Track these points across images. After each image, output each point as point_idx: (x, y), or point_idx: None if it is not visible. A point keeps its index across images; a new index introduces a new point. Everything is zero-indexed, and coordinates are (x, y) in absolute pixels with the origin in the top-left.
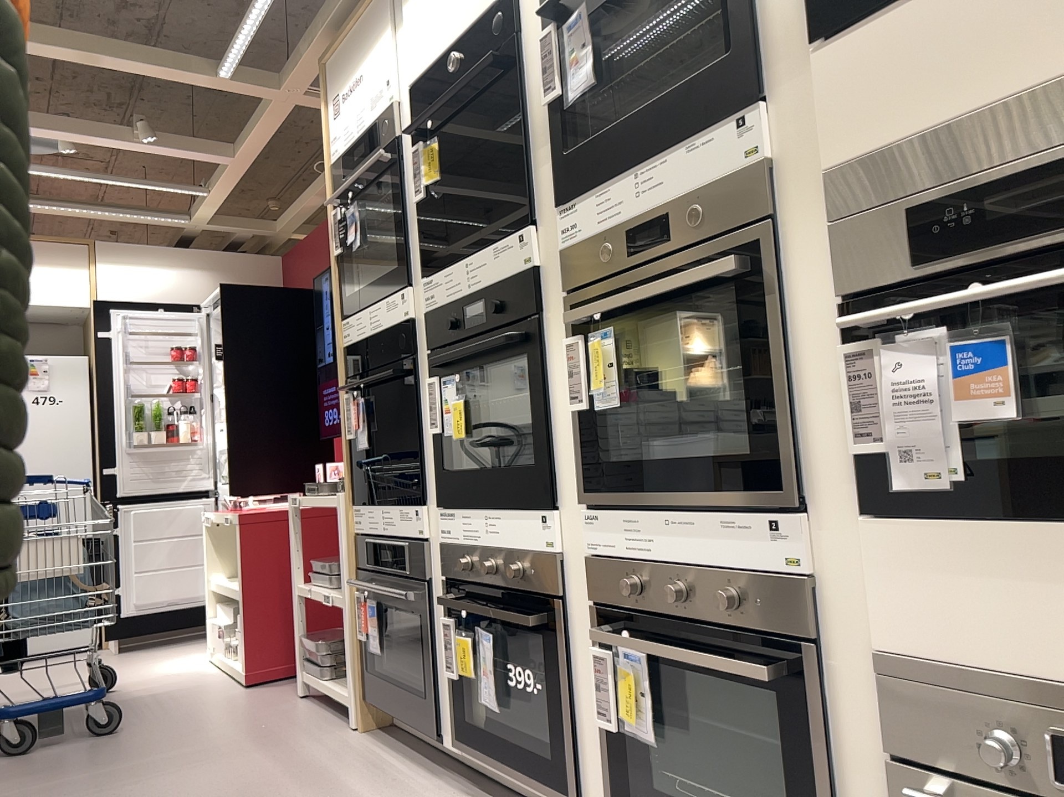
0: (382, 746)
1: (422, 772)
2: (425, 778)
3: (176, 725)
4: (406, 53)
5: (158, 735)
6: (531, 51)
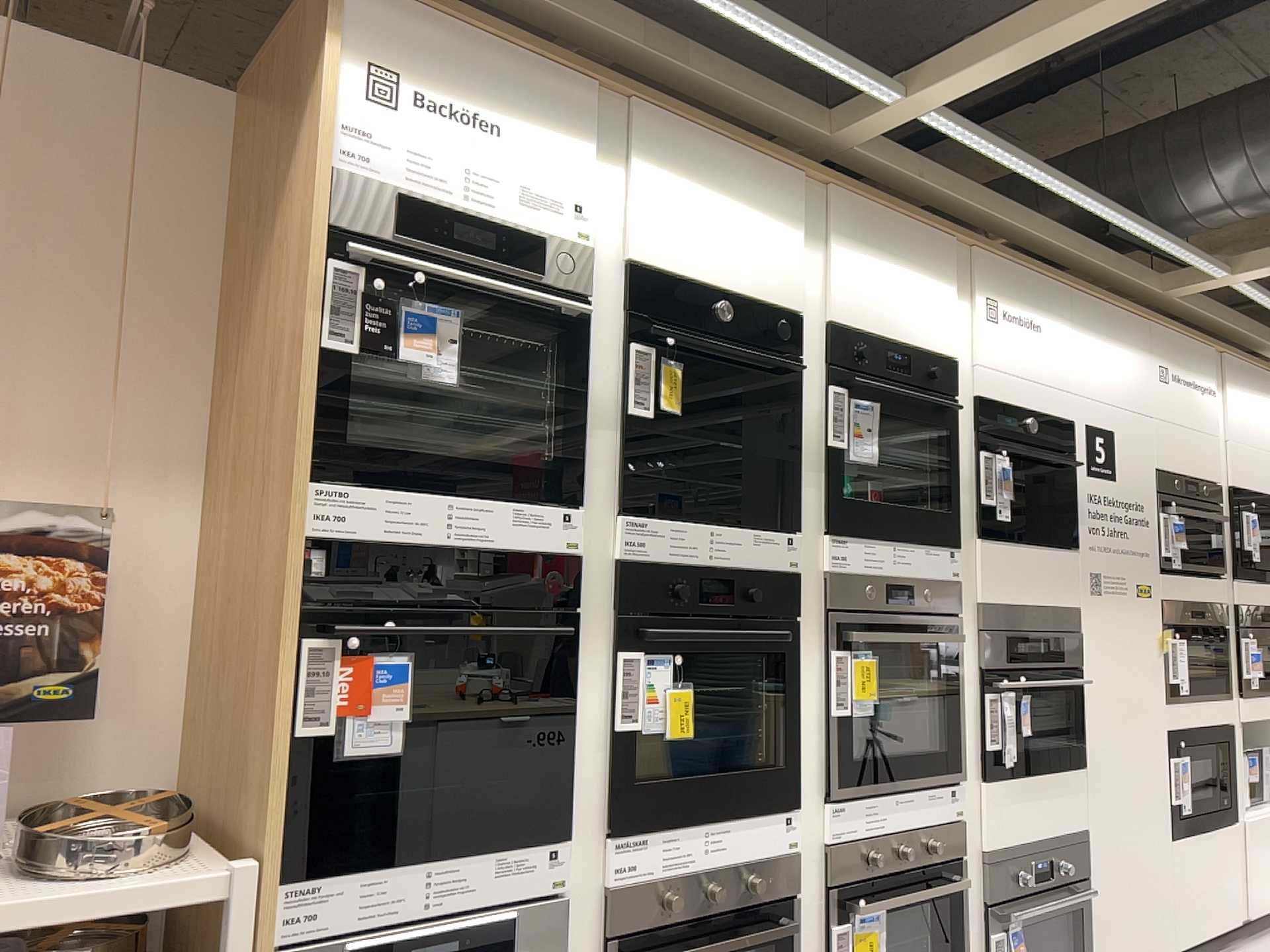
0: None
1: None
2: None
3: None
4: (636, 227)
5: None
6: (805, 389)
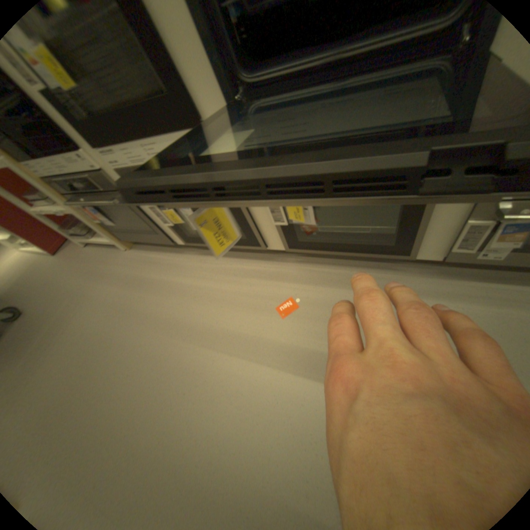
0: (144, 252)
1: (174, 255)
2: (178, 257)
3: (45, 295)
4: None
5: (42, 305)
6: None
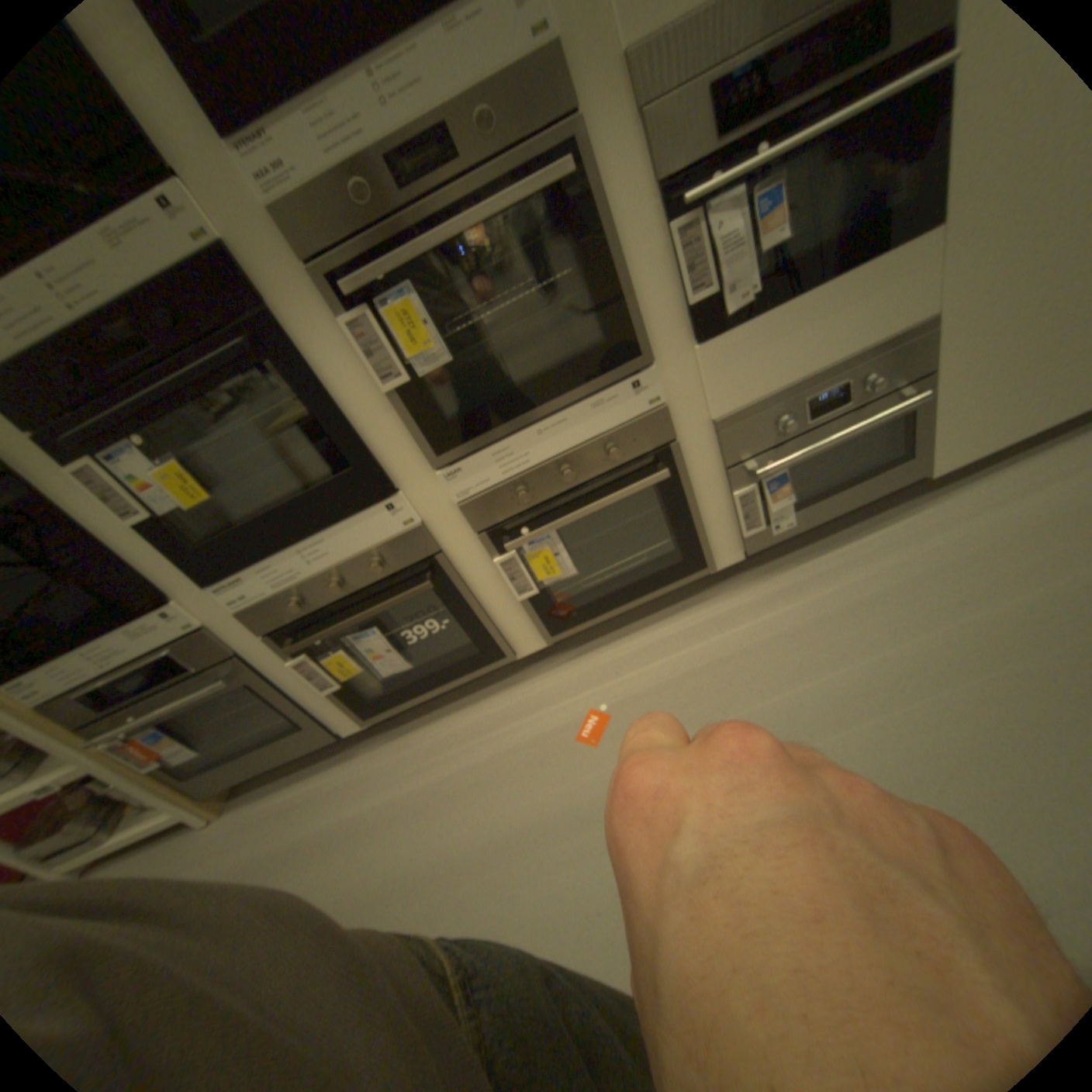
0: (263, 802)
1: (337, 770)
2: (347, 769)
3: None
4: None
5: None
6: None
